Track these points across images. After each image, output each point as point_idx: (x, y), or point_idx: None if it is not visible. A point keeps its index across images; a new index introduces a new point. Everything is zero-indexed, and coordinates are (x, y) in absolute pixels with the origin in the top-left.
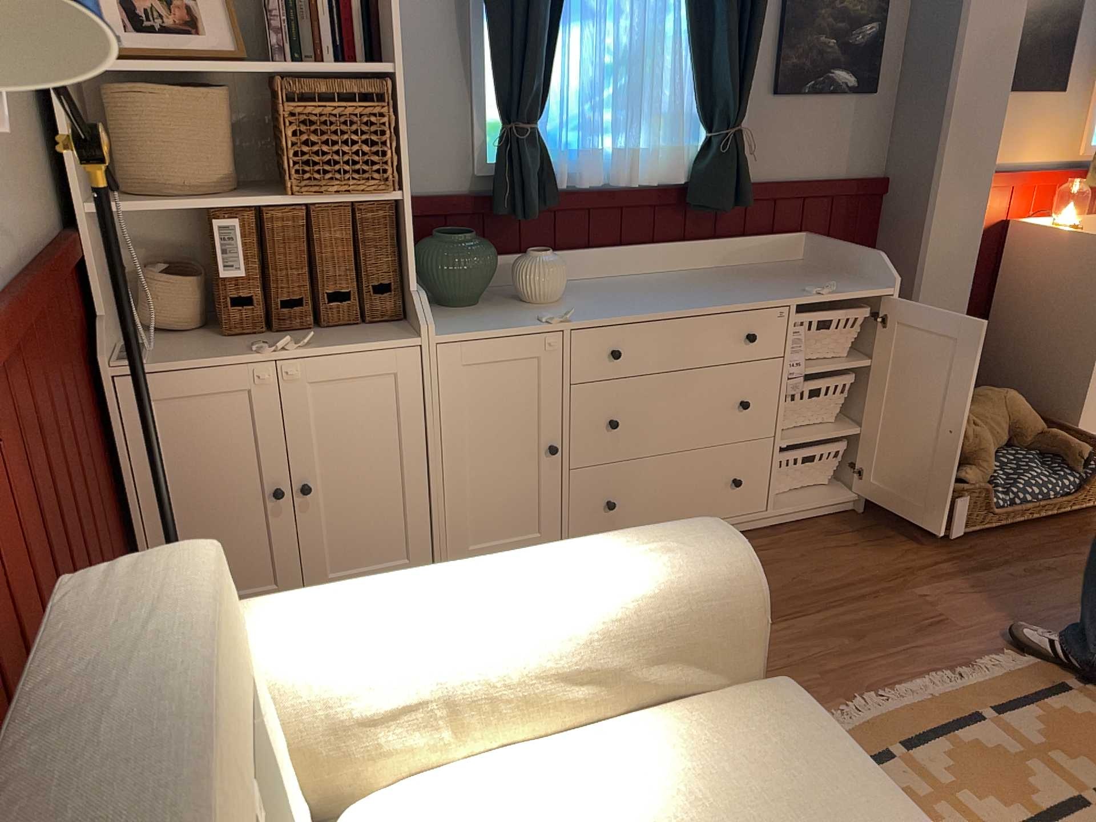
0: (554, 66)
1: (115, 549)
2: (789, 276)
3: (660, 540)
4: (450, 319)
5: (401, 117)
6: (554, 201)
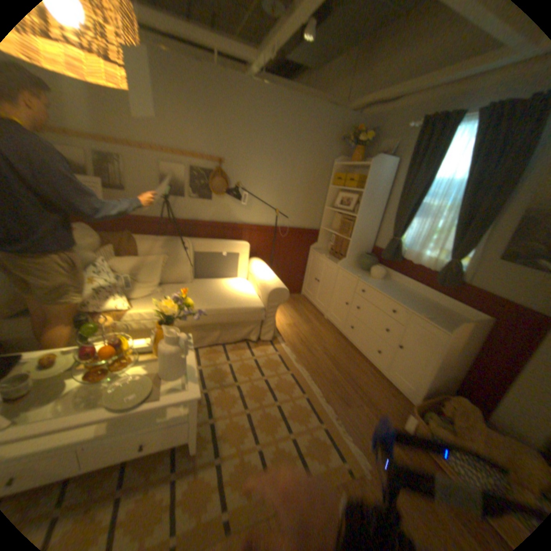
0: (409, 226)
1: (296, 270)
2: (447, 317)
3: (276, 282)
4: (352, 268)
5: (355, 225)
6: (400, 260)
